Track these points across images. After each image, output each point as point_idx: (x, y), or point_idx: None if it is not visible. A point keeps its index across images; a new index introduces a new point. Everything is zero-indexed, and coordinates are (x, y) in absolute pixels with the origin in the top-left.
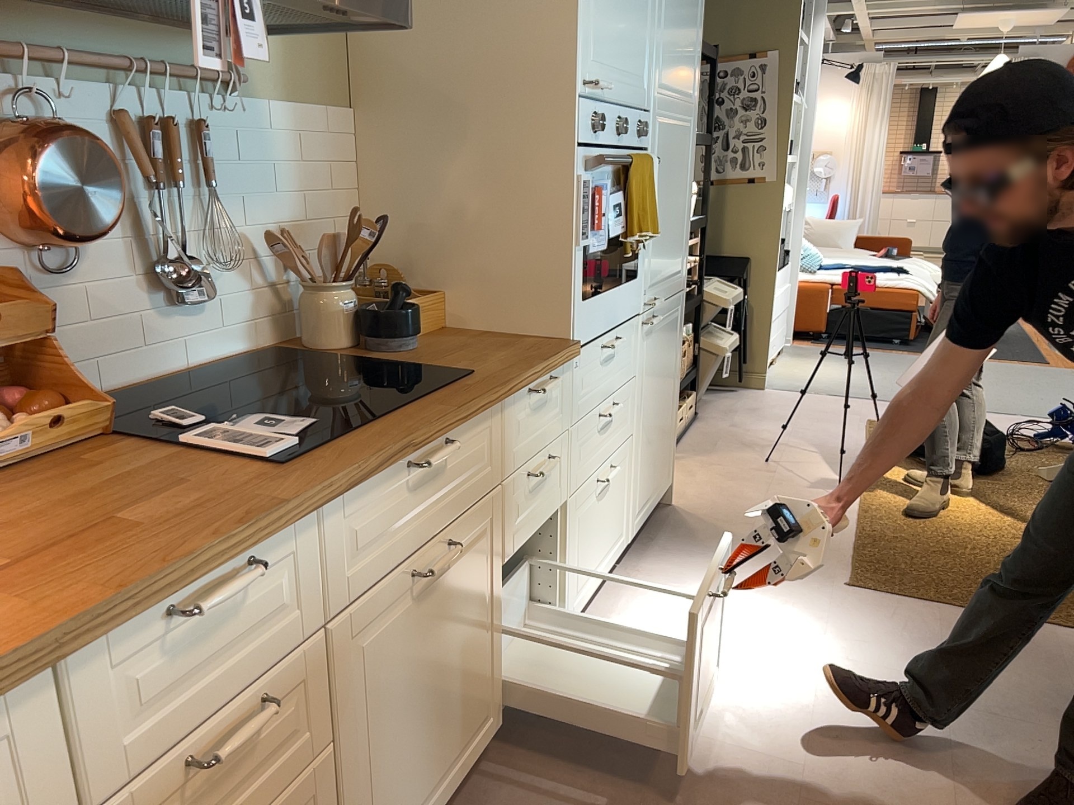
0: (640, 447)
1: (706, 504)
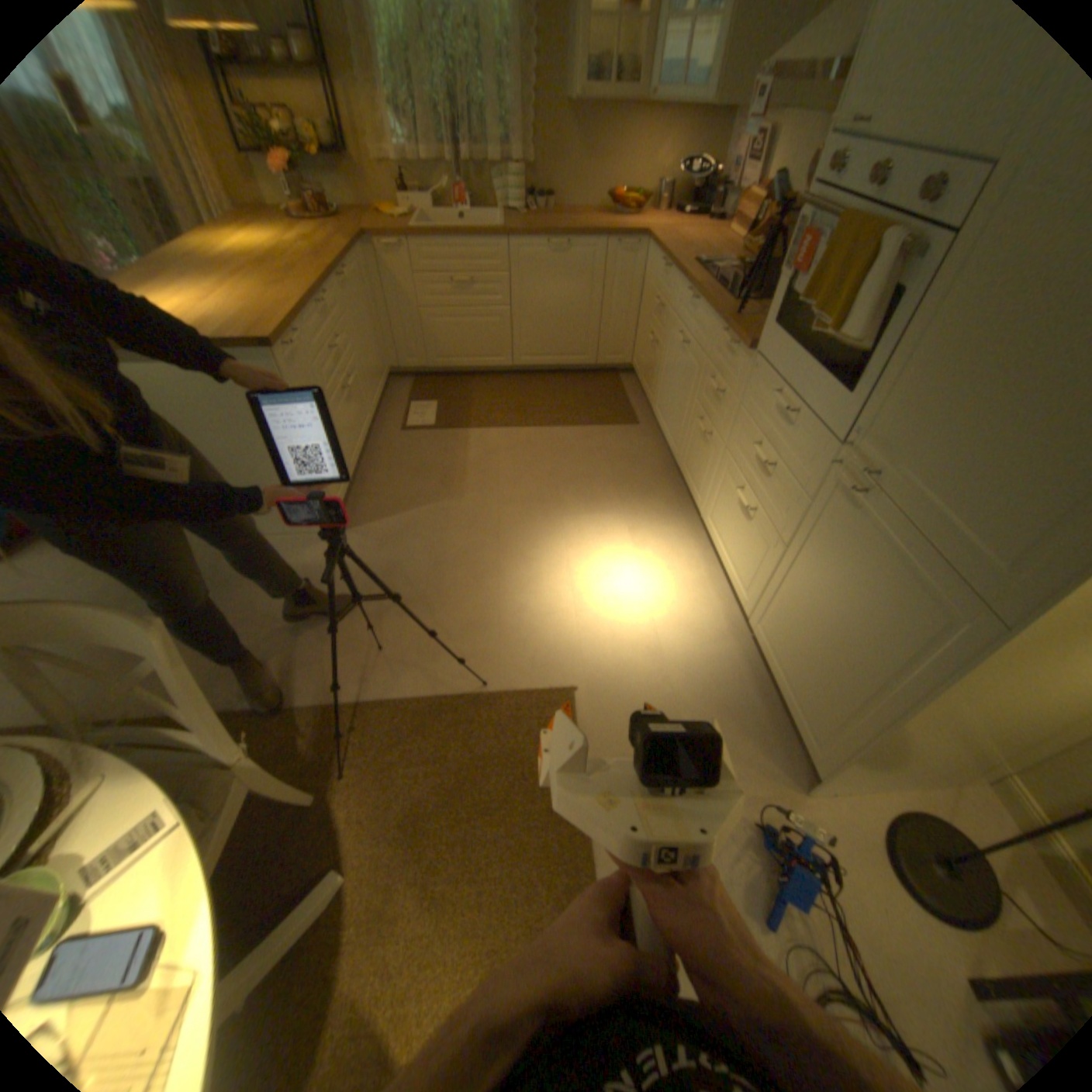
0: (784, 580)
1: (773, 821)
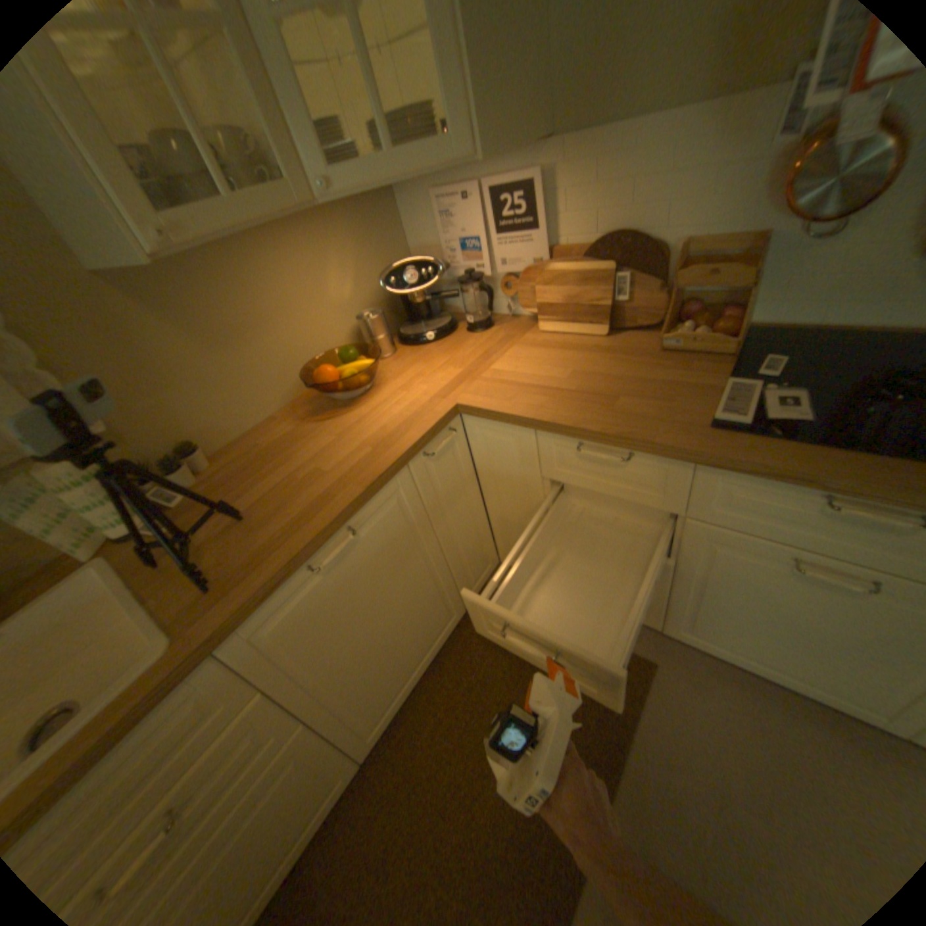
0: None
1: None
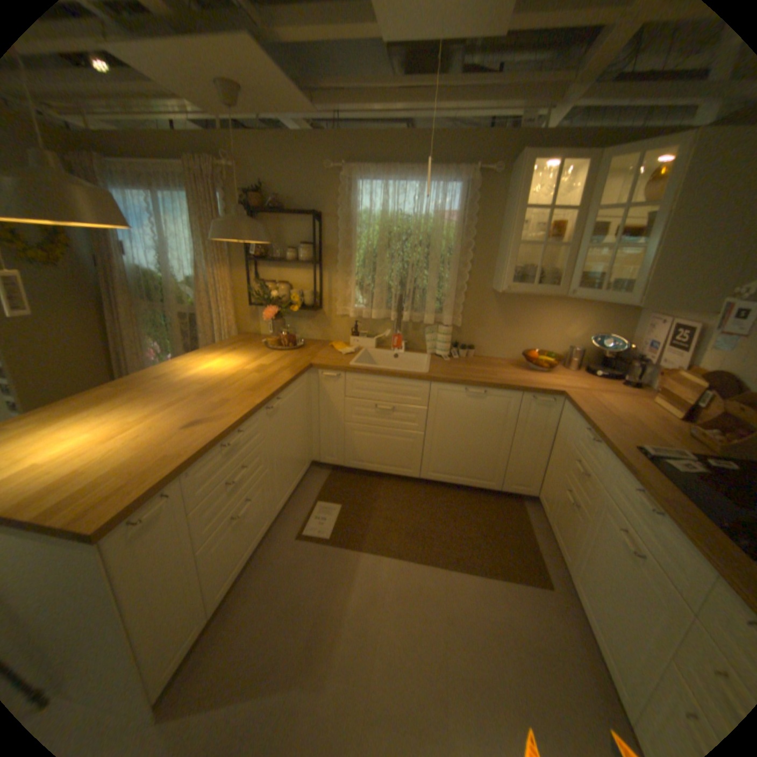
0: None
1: None
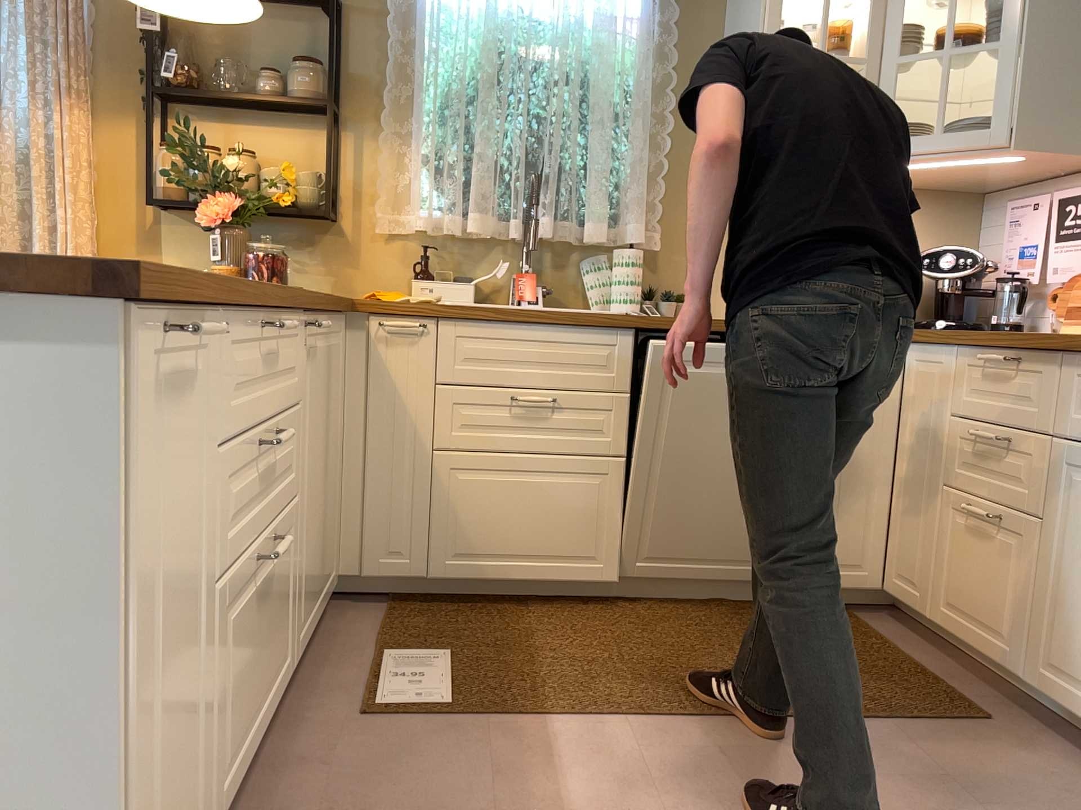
0: None
1: None
